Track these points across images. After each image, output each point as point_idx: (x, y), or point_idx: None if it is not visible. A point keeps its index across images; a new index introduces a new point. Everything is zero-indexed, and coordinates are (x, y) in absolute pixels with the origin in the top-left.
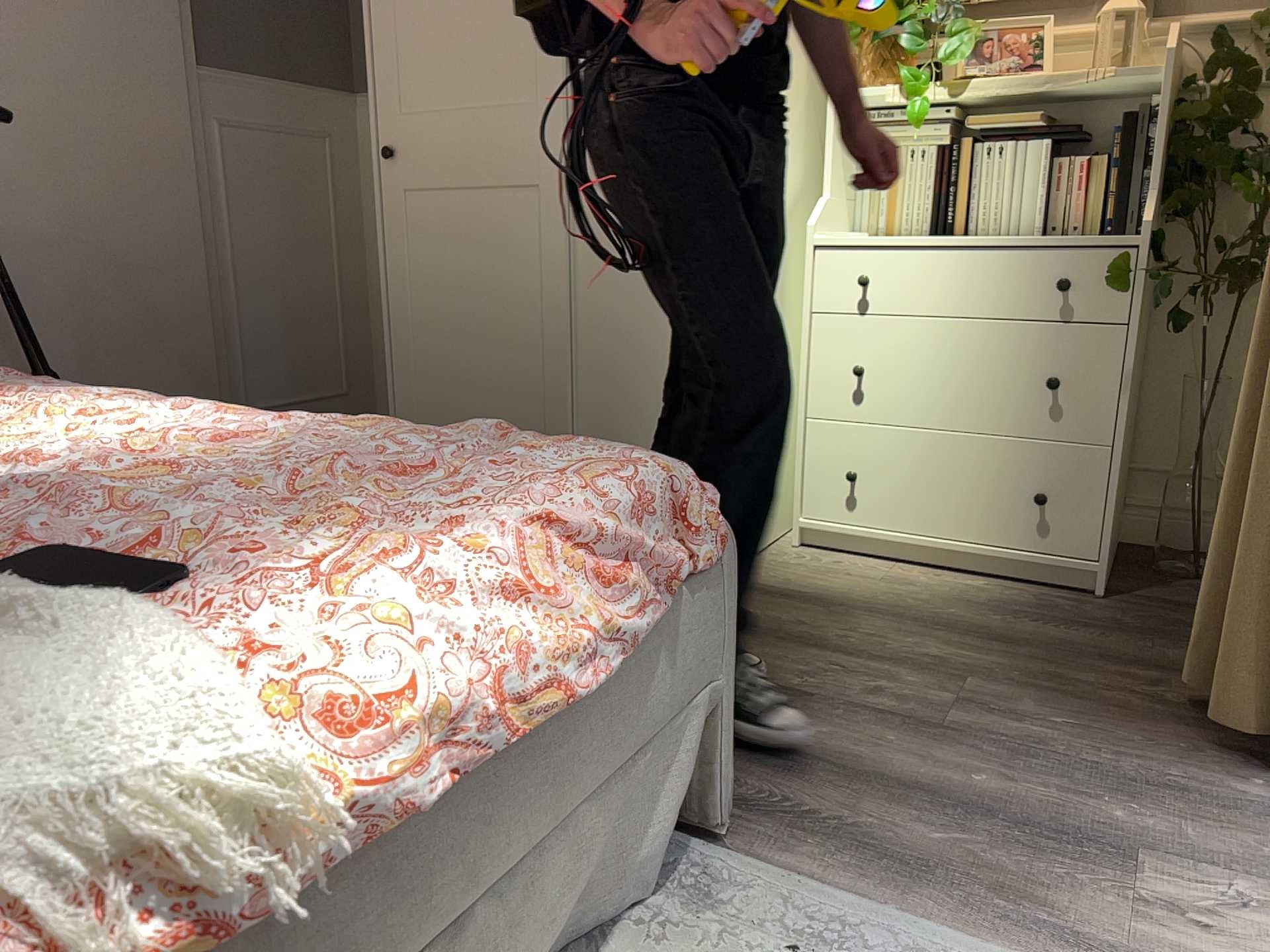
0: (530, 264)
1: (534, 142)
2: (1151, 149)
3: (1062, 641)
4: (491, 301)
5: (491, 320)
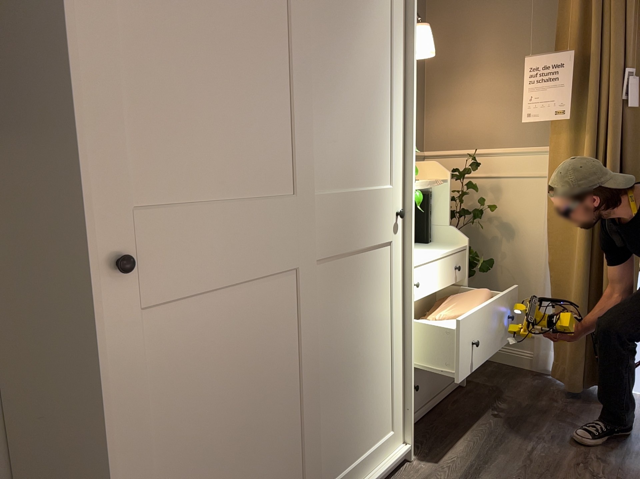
0: (289, 340)
1: (294, 229)
2: (432, 208)
3: (515, 406)
4: (253, 394)
5: (254, 413)
